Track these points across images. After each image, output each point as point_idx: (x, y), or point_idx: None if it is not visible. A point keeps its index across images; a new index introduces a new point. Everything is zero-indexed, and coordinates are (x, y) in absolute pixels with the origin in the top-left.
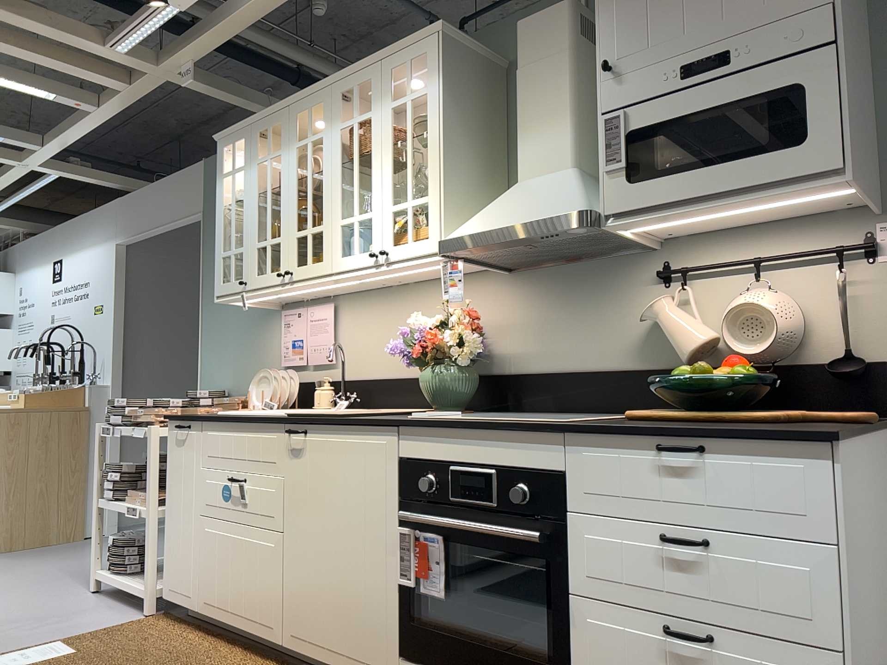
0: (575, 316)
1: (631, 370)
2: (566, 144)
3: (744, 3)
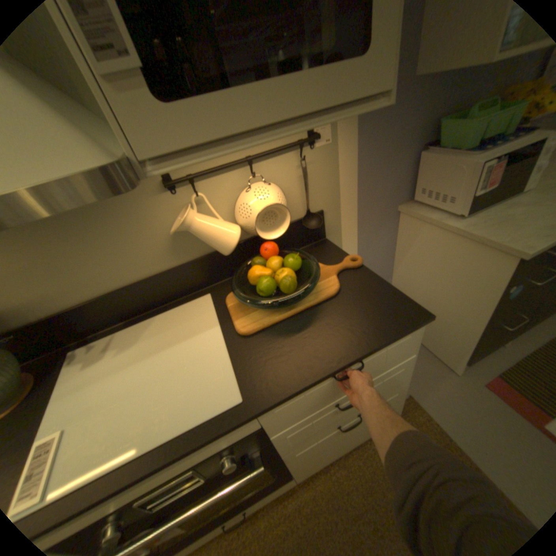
0: (85, 244)
1: (173, 269)
2: None
3: None
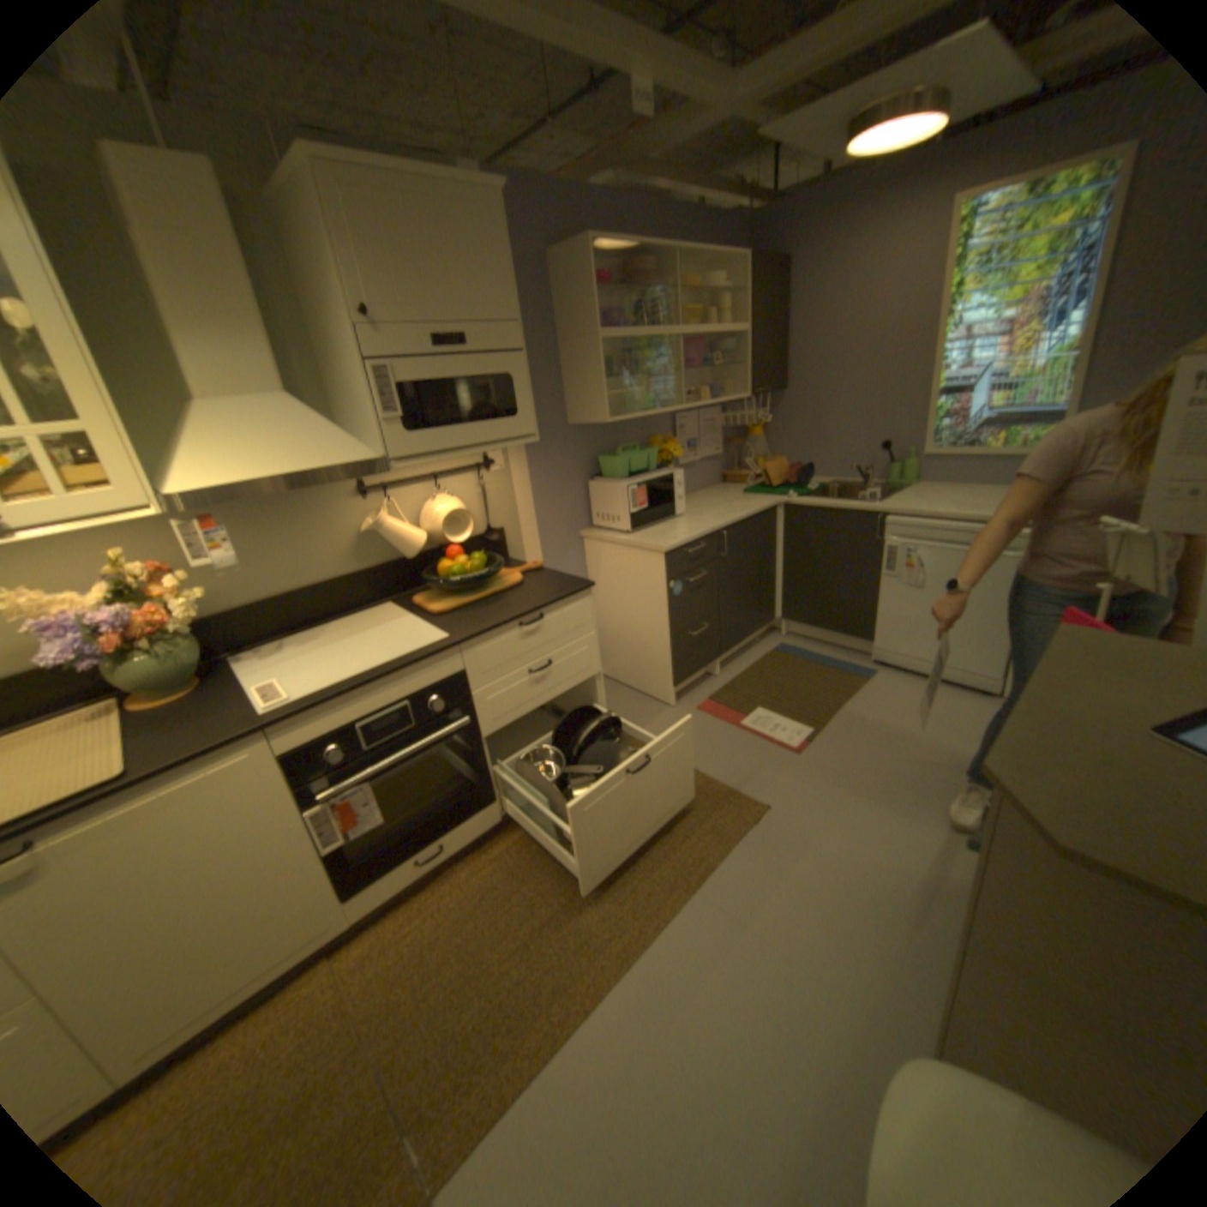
0: (275, 538)
1: (353, 574)
2: (267, 362)
3: (471, 296)
